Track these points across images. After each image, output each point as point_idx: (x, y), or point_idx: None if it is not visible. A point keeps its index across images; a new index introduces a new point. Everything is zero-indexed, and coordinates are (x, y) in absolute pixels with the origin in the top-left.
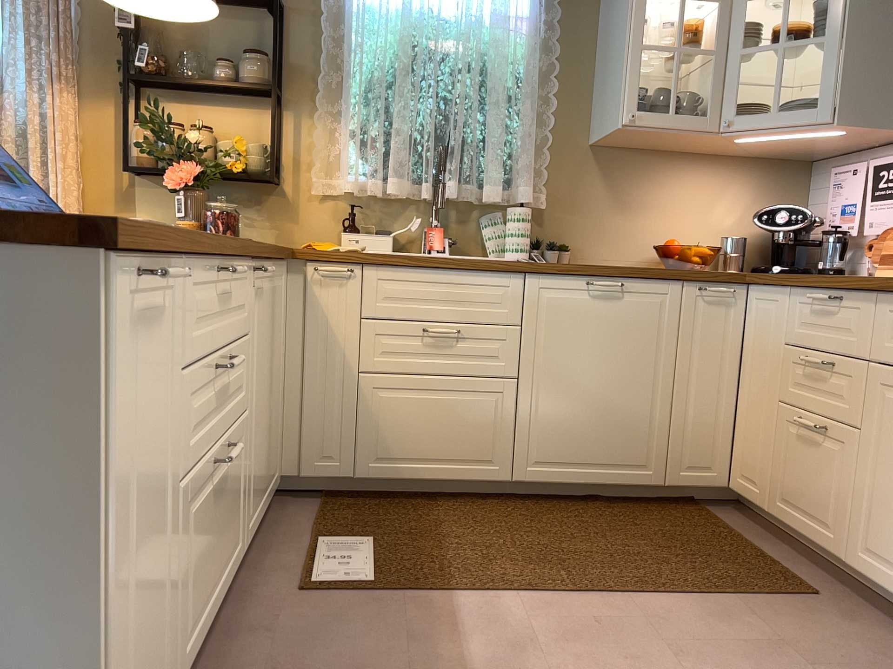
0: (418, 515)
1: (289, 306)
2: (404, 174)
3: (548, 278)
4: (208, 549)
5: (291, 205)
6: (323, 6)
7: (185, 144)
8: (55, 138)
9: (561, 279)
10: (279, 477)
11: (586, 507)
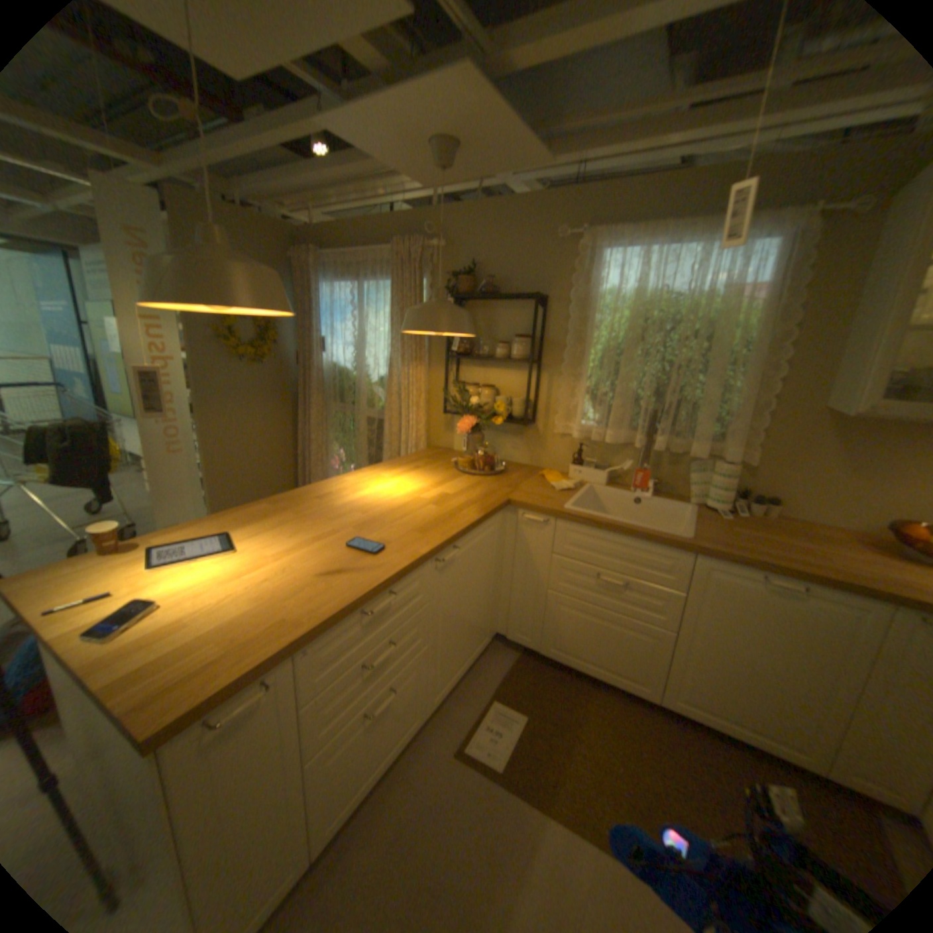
0: (577, 704)
1: (508, 534)
2: (622, 429)
3: (720, 565)
4: (370, 756)
5: (541, 438)
6: (572, 297)
7: (469, 405)
8: (411, 393)
9: (736, 569)
10: (495, 636)
11: (730, 757)
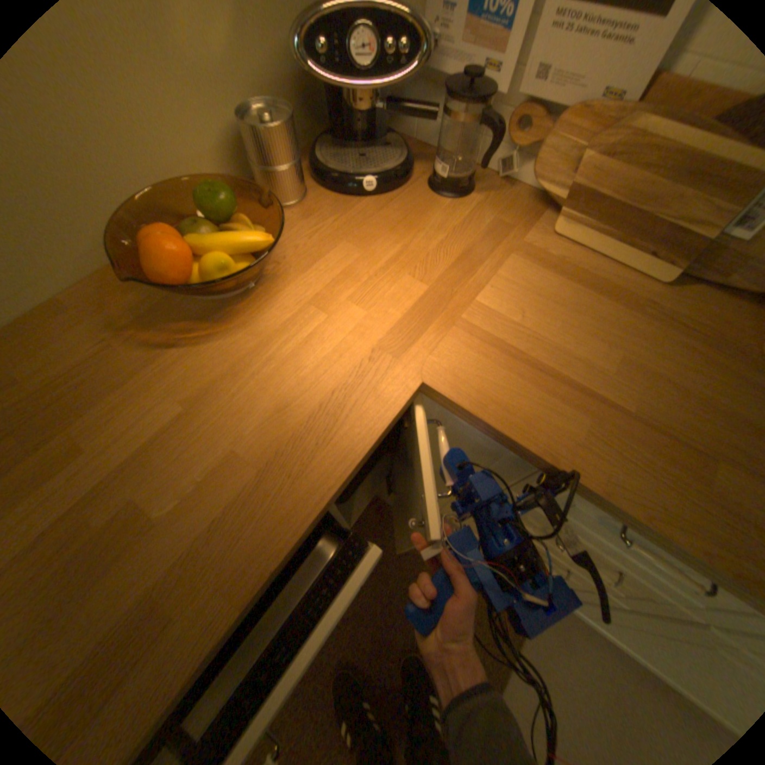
0: None
1: None
2: None
3: None
4: None
5: None
6: None
7: None
8: None
9: None
10: None
11: None
